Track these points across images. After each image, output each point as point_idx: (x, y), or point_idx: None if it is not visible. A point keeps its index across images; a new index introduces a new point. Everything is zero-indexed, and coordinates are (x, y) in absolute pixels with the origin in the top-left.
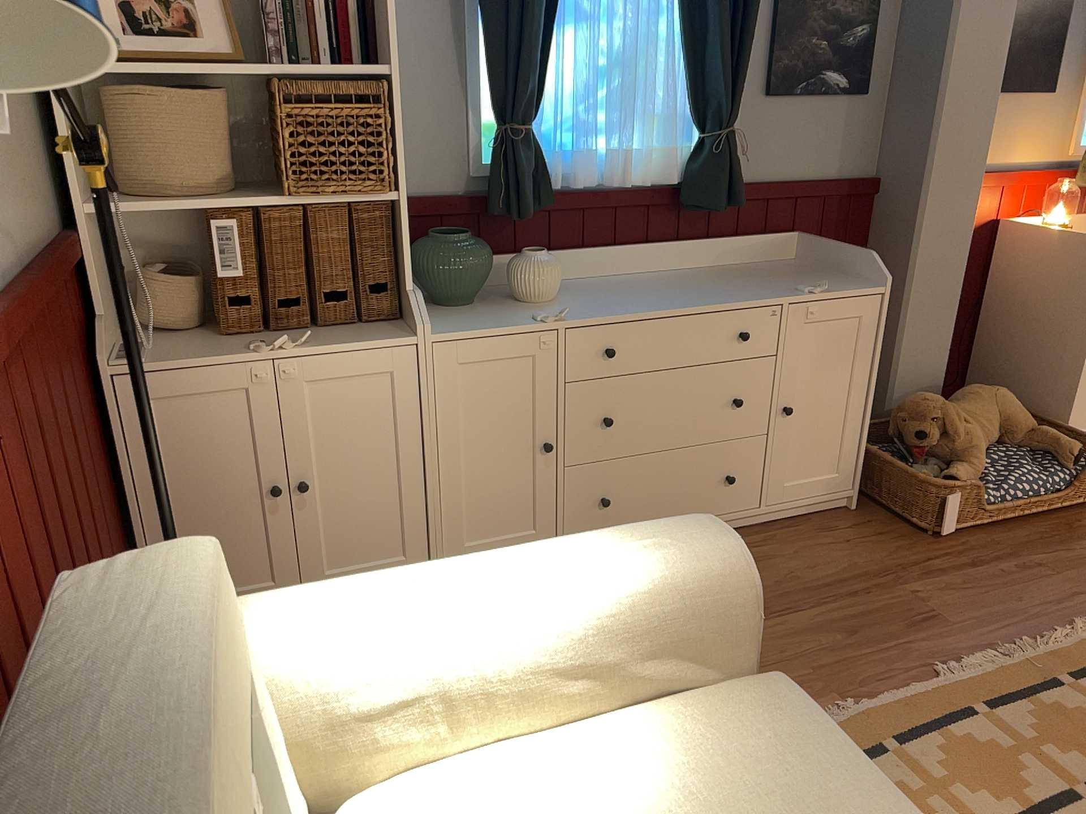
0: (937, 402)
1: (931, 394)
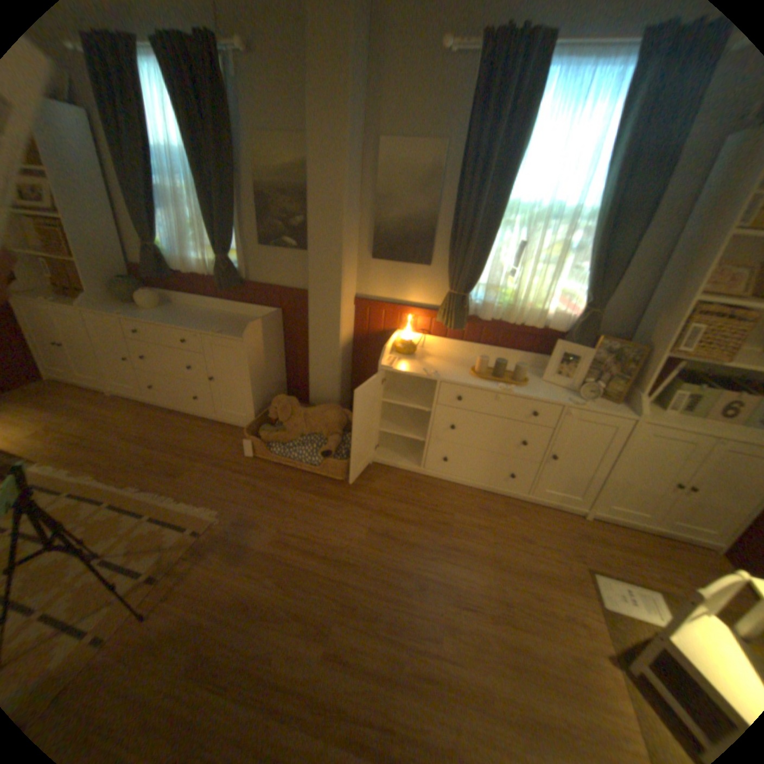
0: (282, 402)
1: (290, 399)
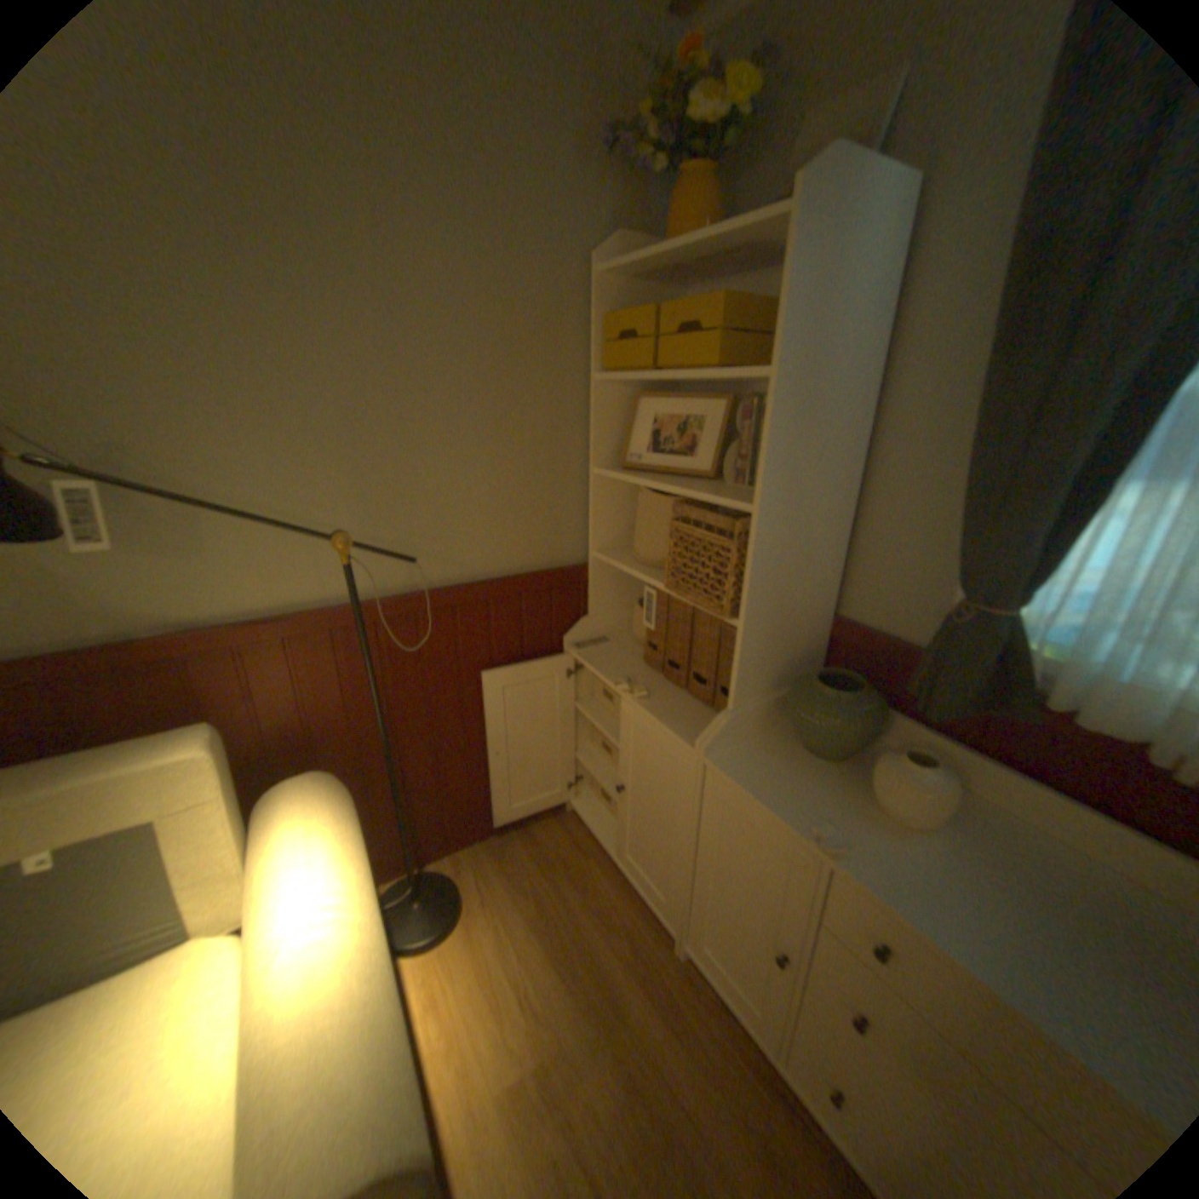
0: None
1: None
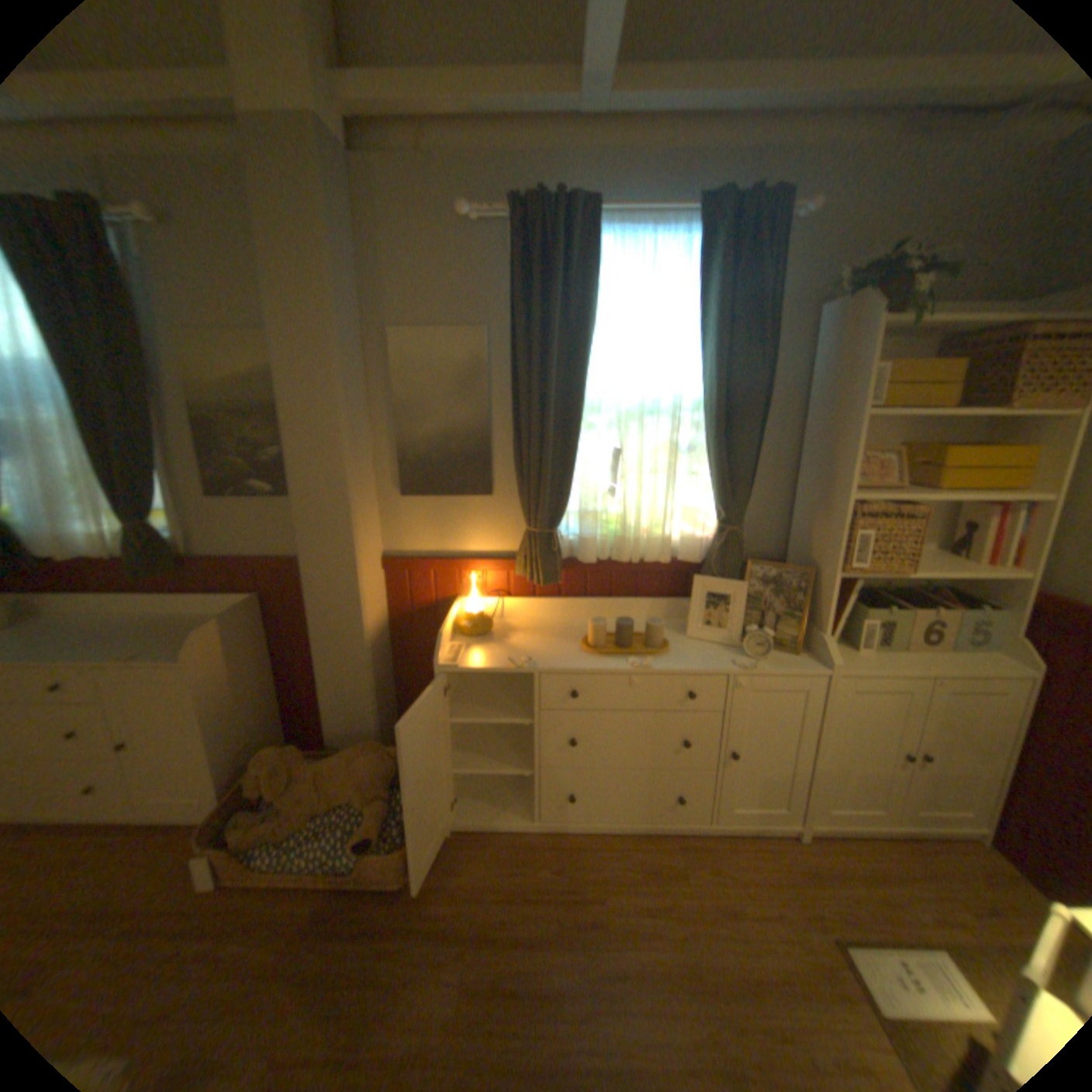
0: (269, 762)
1: (284, 752)
